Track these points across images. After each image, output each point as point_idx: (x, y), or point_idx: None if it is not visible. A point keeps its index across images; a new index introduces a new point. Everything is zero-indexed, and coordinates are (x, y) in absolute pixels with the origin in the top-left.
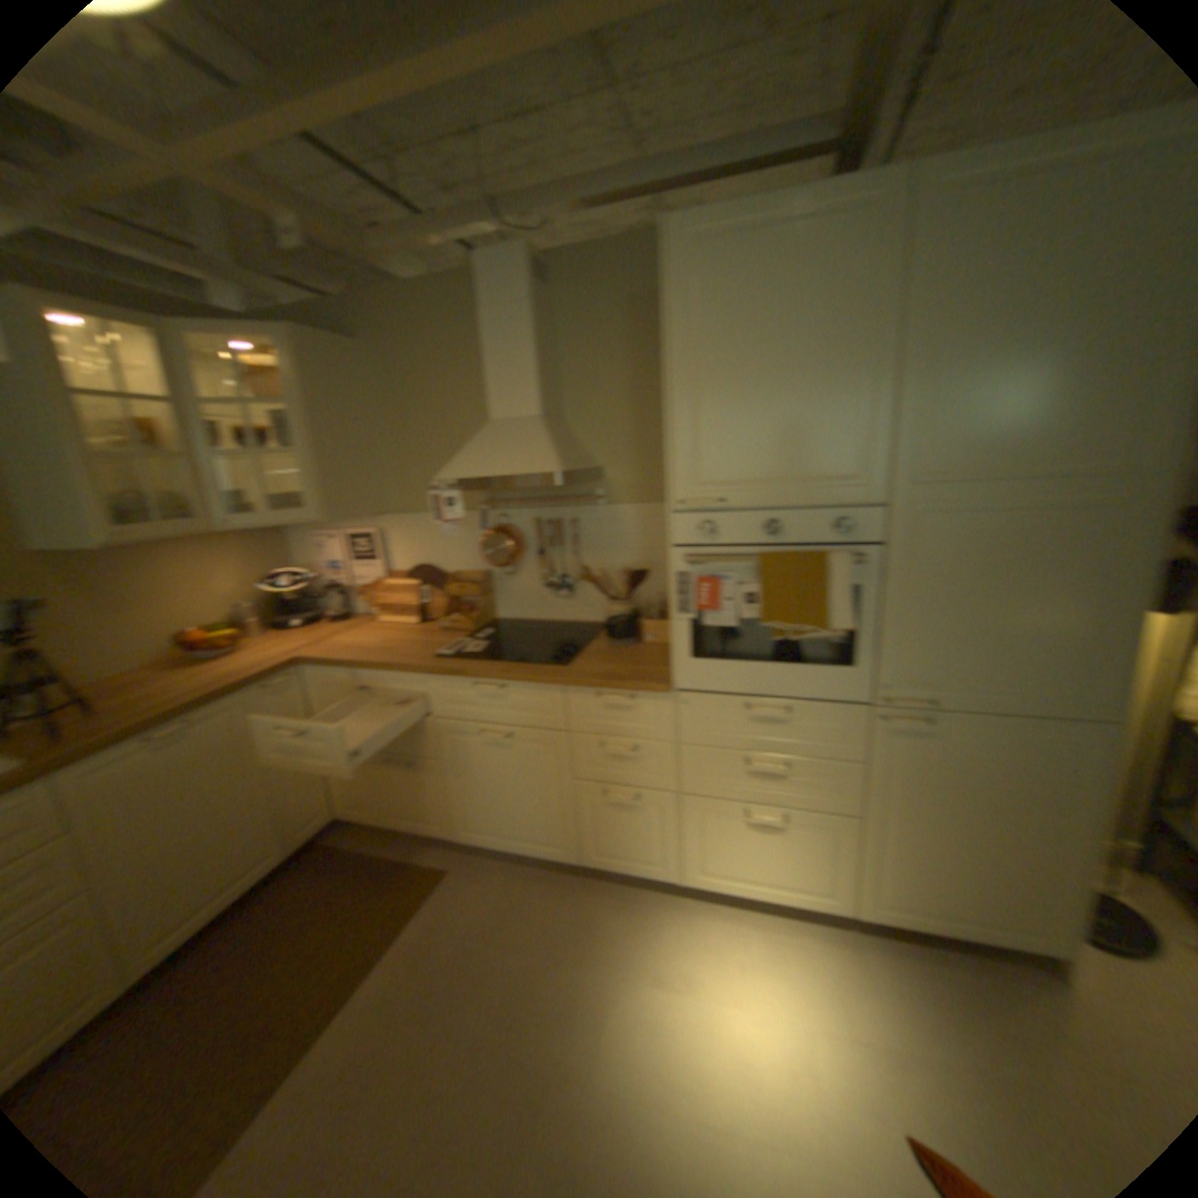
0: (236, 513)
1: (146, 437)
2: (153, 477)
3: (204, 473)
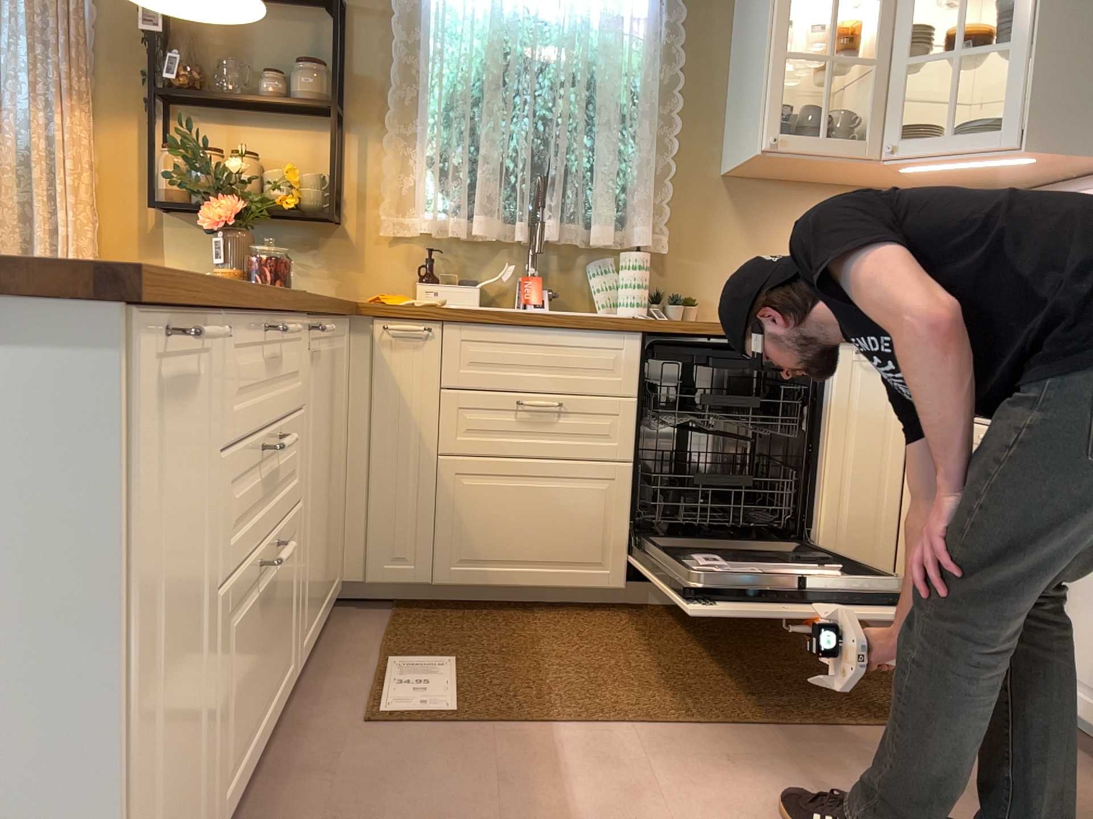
0: (925, 139)
1: (858, 44)
2: (856, 101)
3: (903, 83)
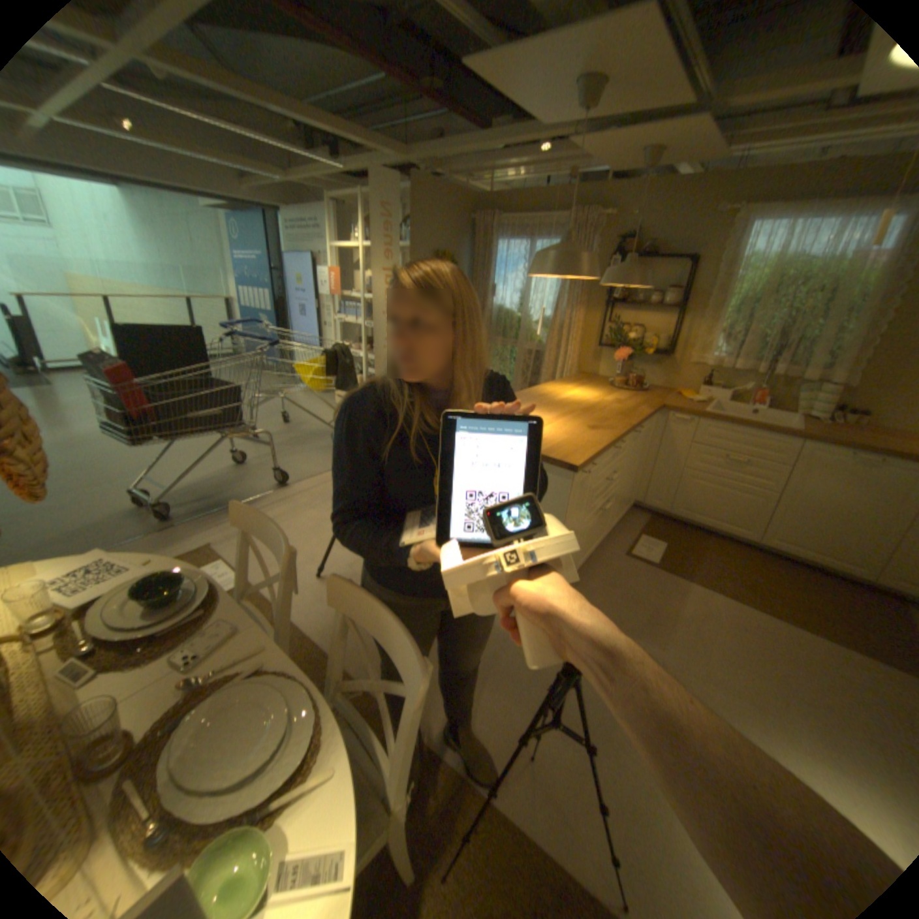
0: None
1: None
2: None
3: None
